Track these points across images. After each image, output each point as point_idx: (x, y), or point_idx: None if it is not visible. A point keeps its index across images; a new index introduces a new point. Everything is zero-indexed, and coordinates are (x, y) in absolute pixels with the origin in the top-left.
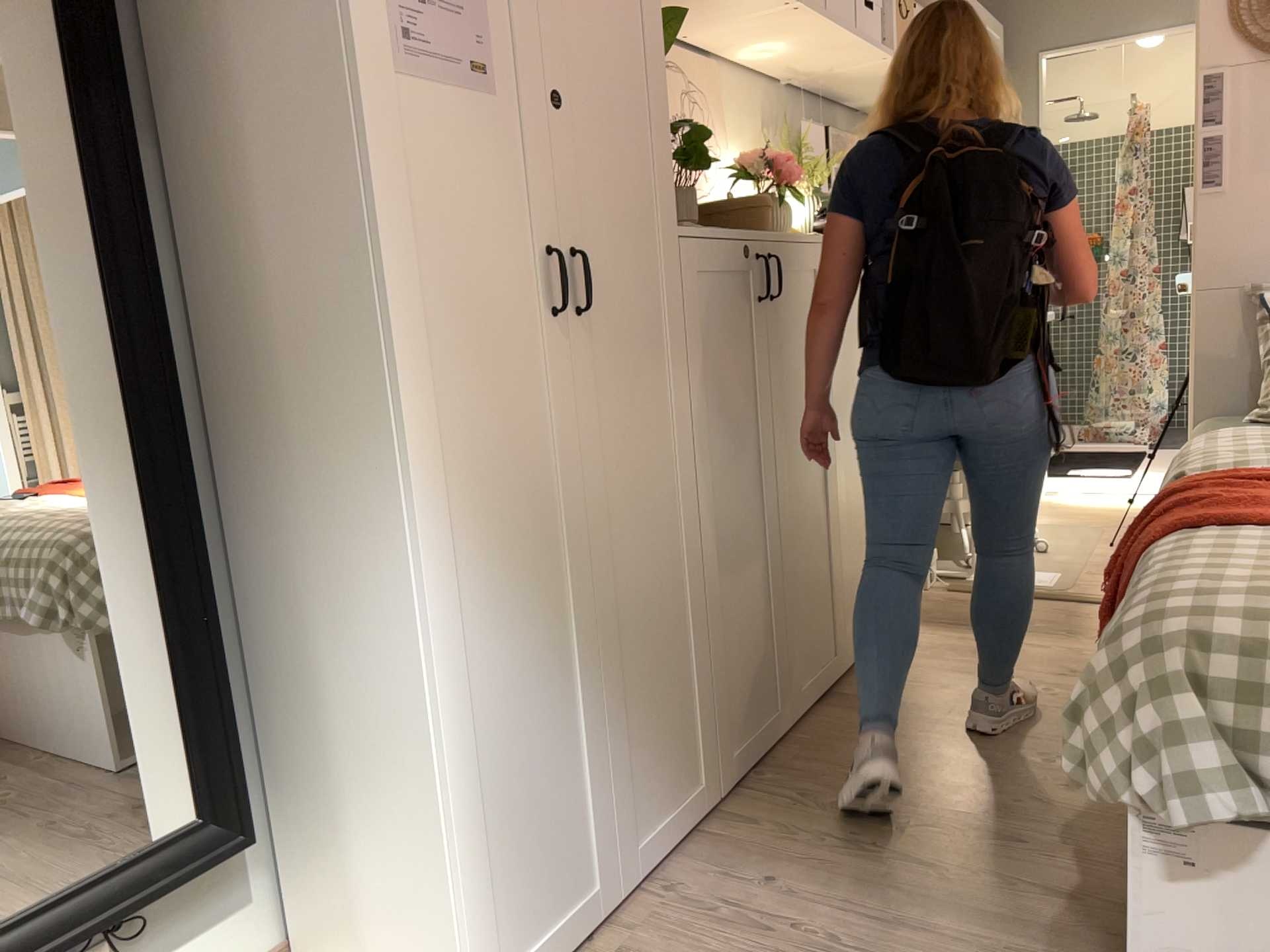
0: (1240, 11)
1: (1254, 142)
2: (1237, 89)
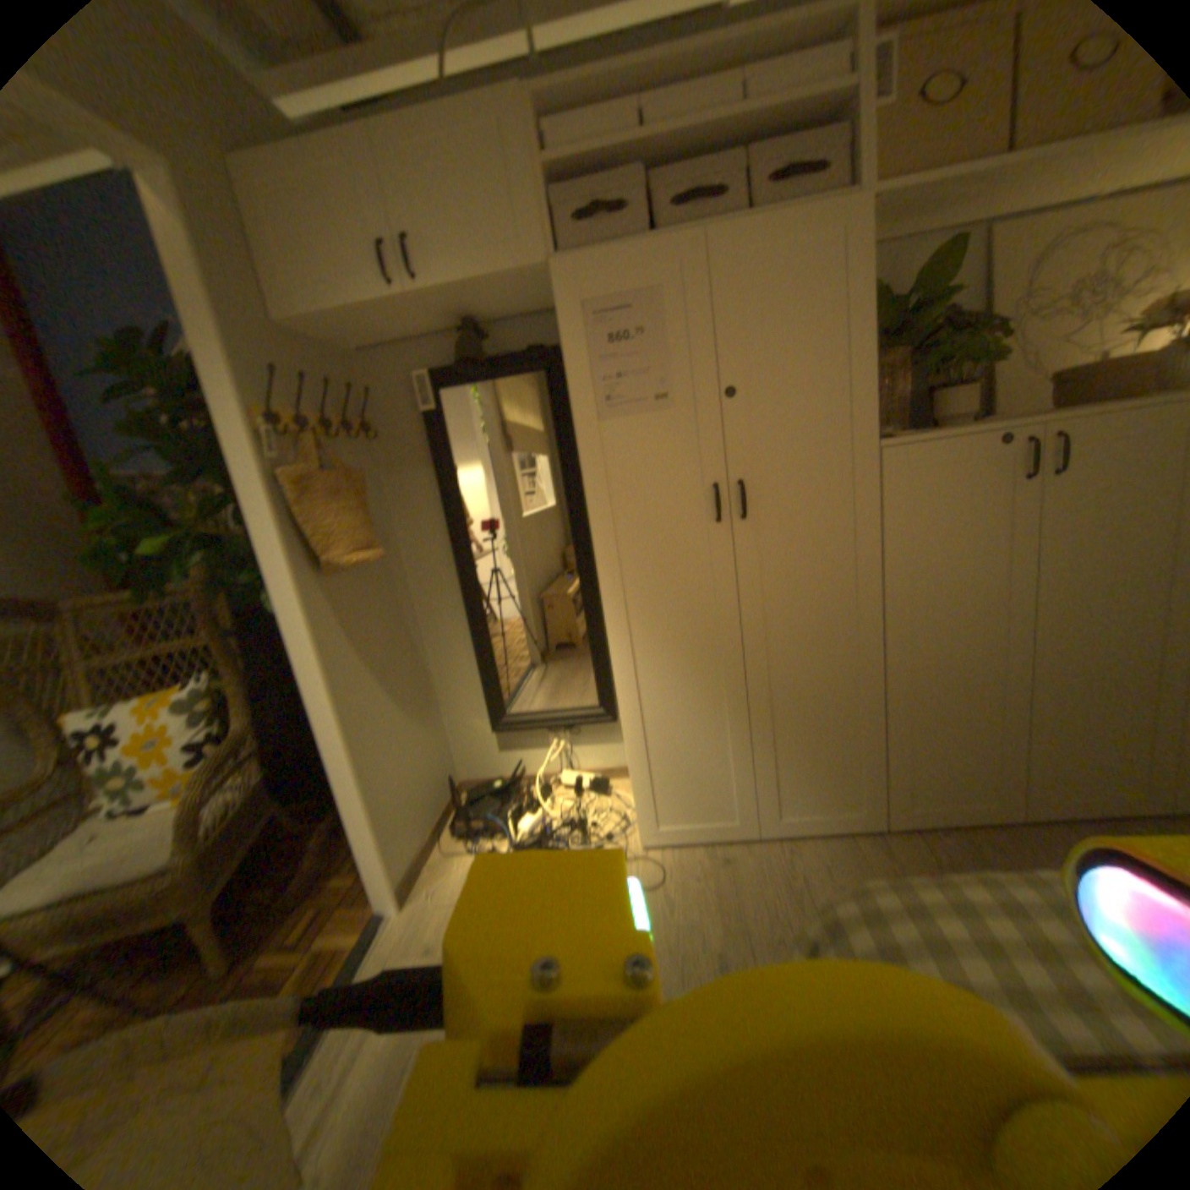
0: None
1: None
2: None
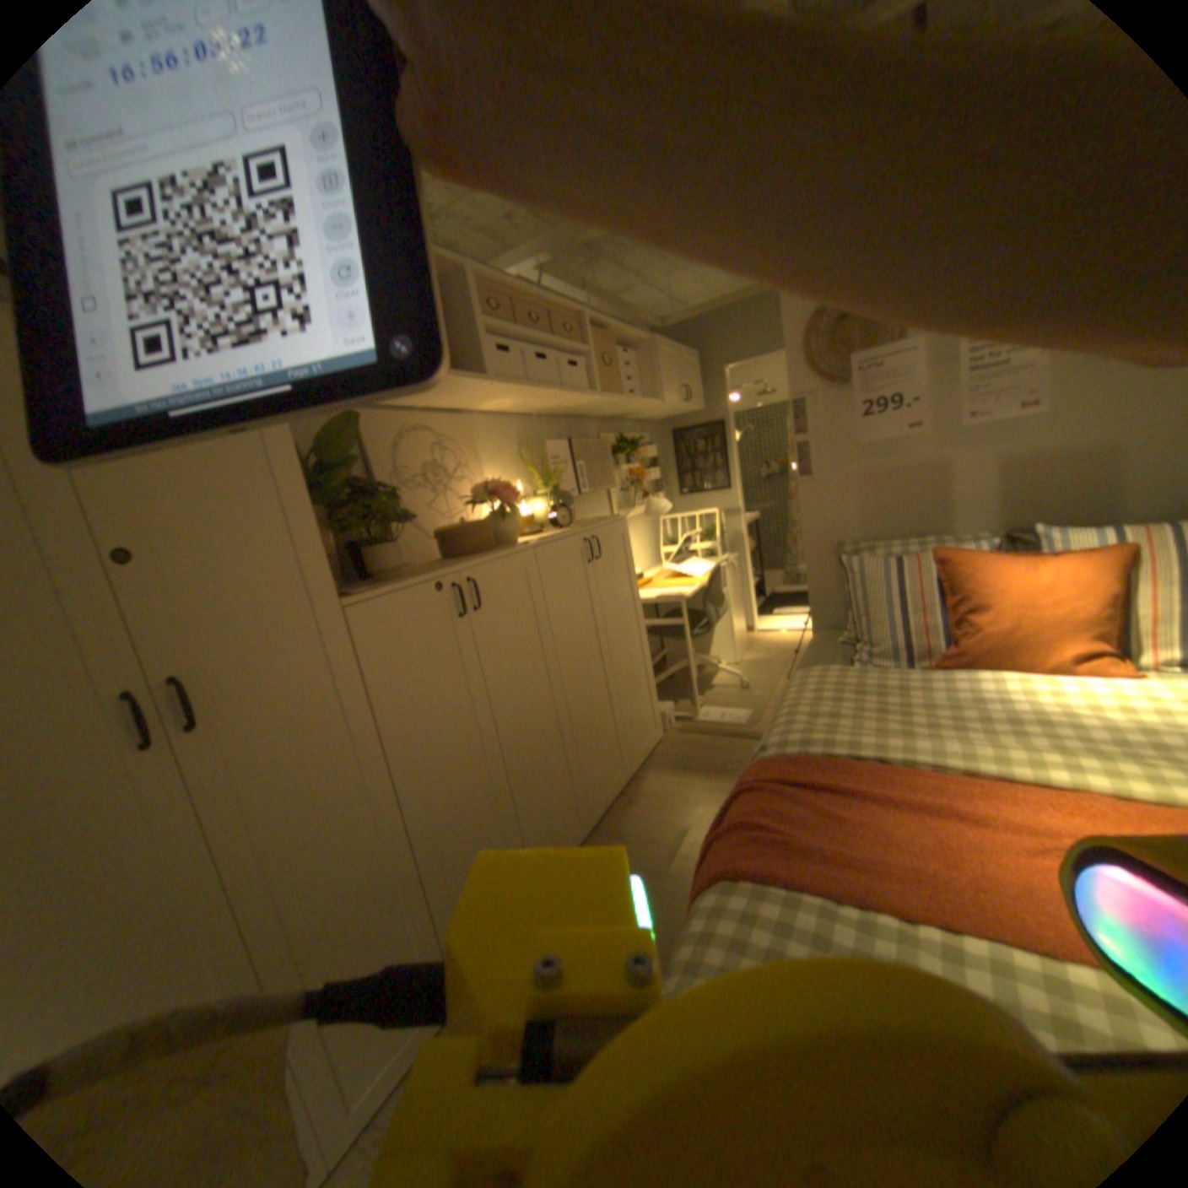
0: (818, 347)
1: (836, 439)
2: (821, 402)
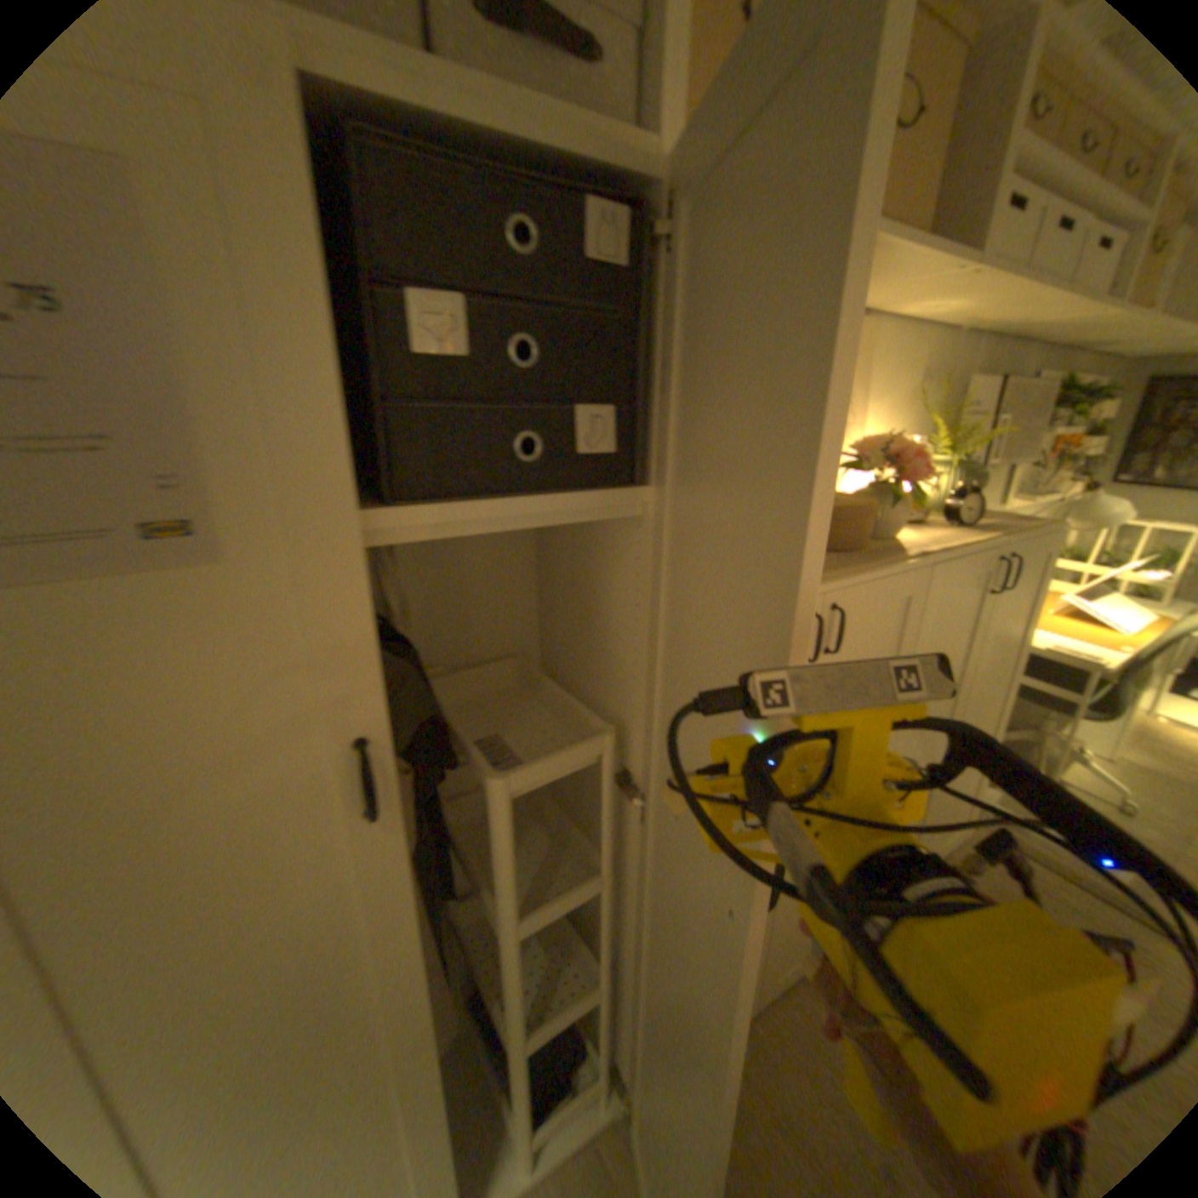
0: None
1: None
2: None
